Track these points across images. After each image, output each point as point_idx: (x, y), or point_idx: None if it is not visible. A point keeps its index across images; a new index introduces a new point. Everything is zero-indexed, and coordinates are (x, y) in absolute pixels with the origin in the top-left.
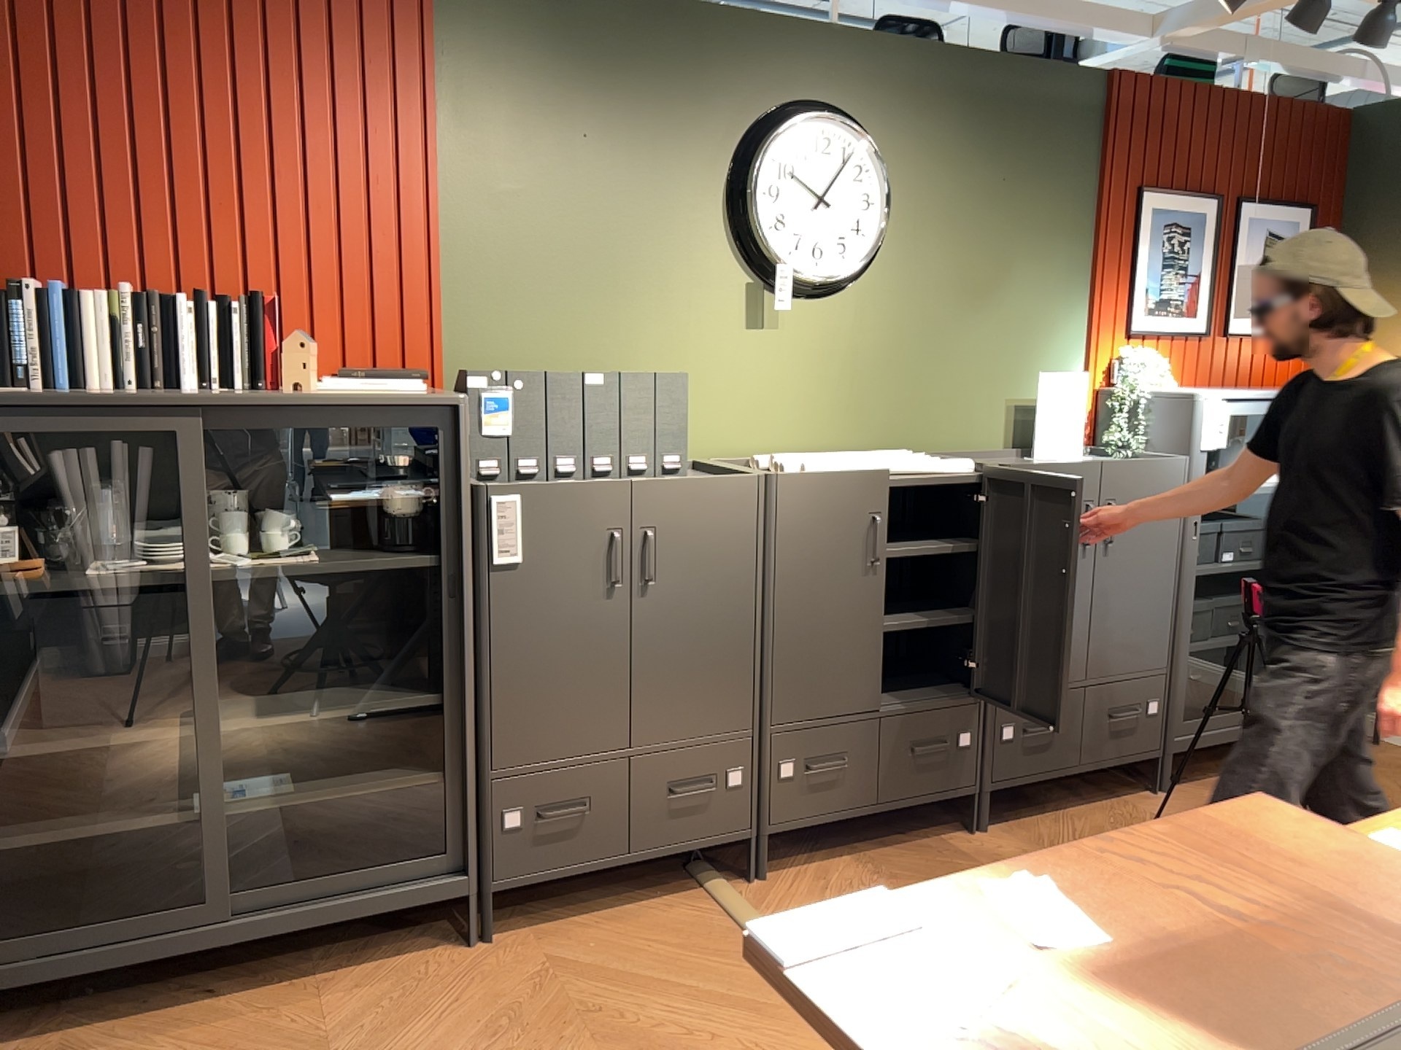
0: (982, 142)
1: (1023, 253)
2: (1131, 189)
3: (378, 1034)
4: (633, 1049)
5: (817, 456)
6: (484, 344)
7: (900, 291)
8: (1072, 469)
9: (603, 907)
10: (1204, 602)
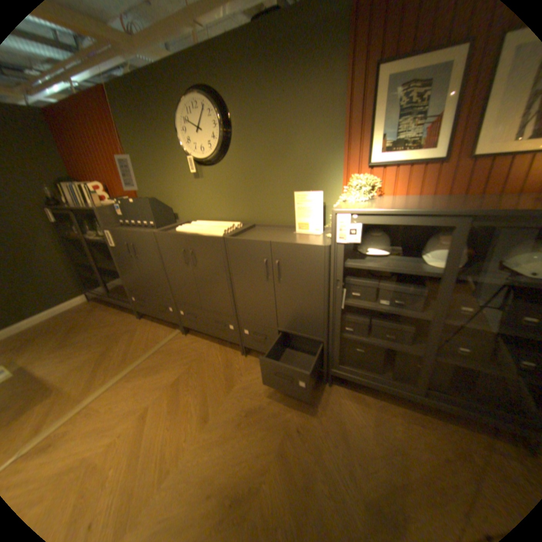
0: (268, 74)
1: (298, 129)
2: (371, 65)
3: (105, 327)
4: (105, 353)
5: (202, 224)
6: (142, 189)
7: (241, 159)
8: (255, 243)
9: (161, 324)
10: (362, 320)
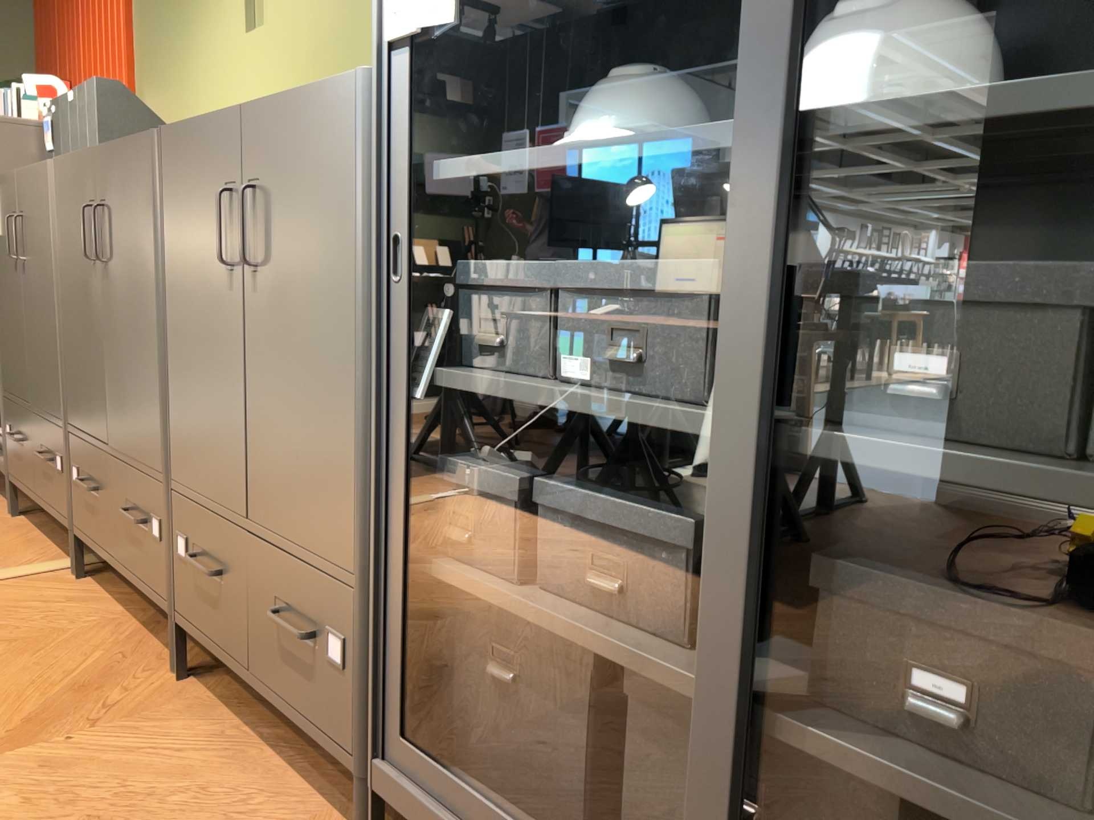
0: None
1: None
2: None
3: None
4: None
5: None
6: (148, 98)
7: None
8: (211, 125)
9: (53, 538)
10: (506, 477)
